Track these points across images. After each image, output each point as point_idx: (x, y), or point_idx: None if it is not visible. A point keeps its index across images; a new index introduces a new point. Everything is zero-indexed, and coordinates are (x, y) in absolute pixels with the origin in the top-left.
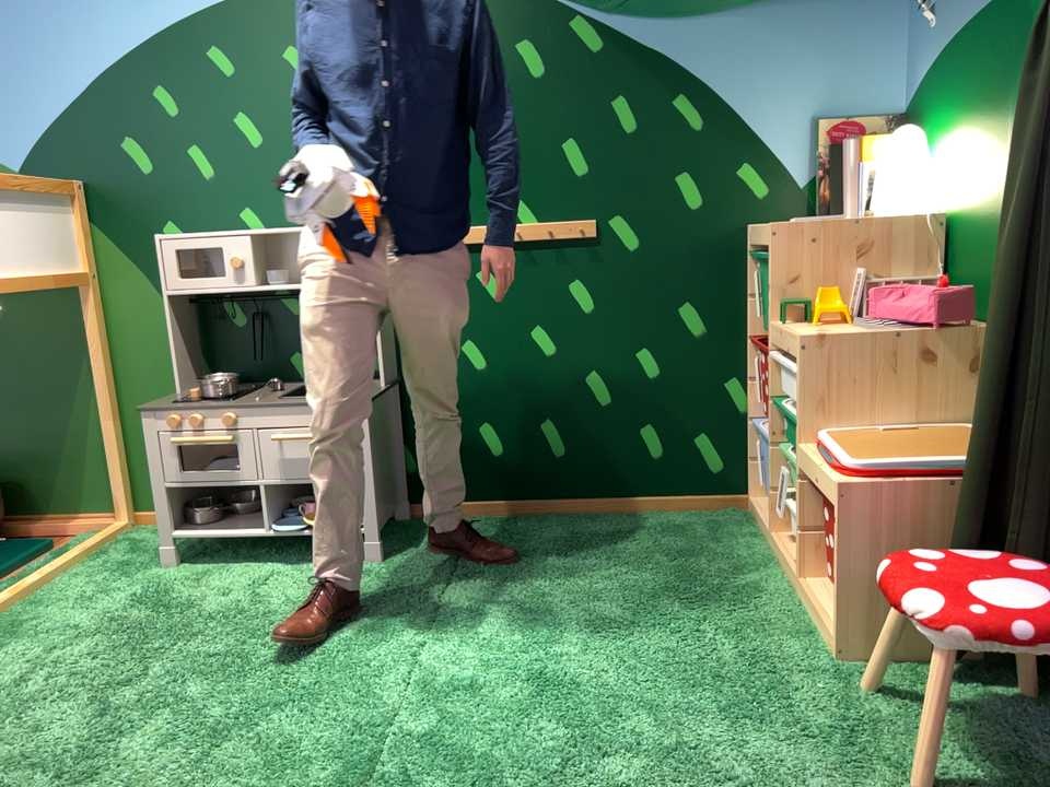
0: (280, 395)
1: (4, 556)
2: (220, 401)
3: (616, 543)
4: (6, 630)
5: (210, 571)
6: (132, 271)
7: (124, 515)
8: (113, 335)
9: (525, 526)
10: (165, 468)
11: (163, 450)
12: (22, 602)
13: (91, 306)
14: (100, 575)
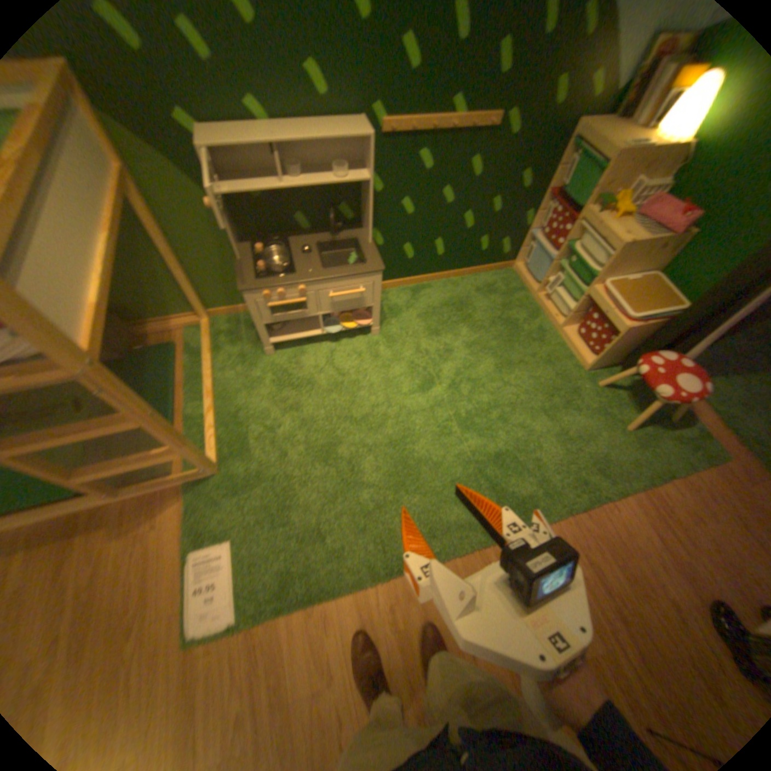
0: (318, 263)
1: (159, 363)
2: (285, 274)
3: (471, 303)
4: (231, 421)
5: (294, 354)
6: (154, 158)
7: (203, 317)
8: (154, 211)
9: (424, 294)
10: (262, 317)
11: (259, 310)
12: (216, 399)
13: (133, 195)
14: (236, 368)
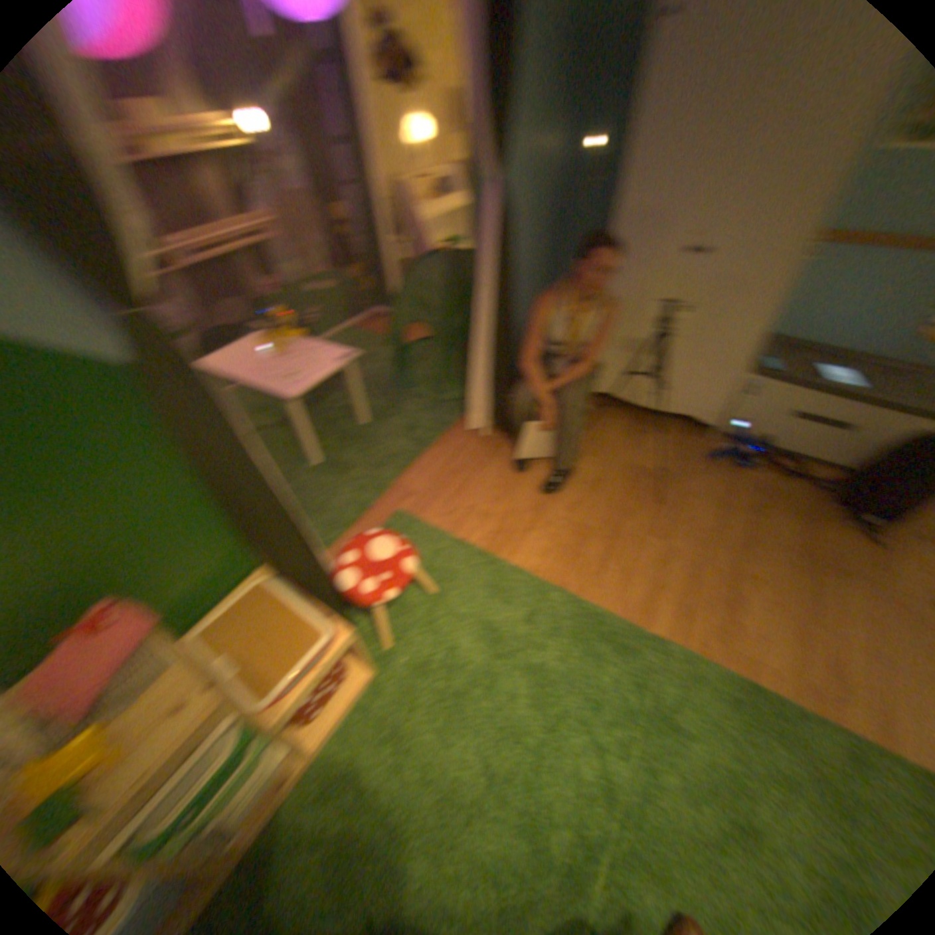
0: None
1: None
2: None
3: None
4: None
5: None
6: None
7: None
8: None
9: None
10: None
11: None
12: None
13: None
14: None
